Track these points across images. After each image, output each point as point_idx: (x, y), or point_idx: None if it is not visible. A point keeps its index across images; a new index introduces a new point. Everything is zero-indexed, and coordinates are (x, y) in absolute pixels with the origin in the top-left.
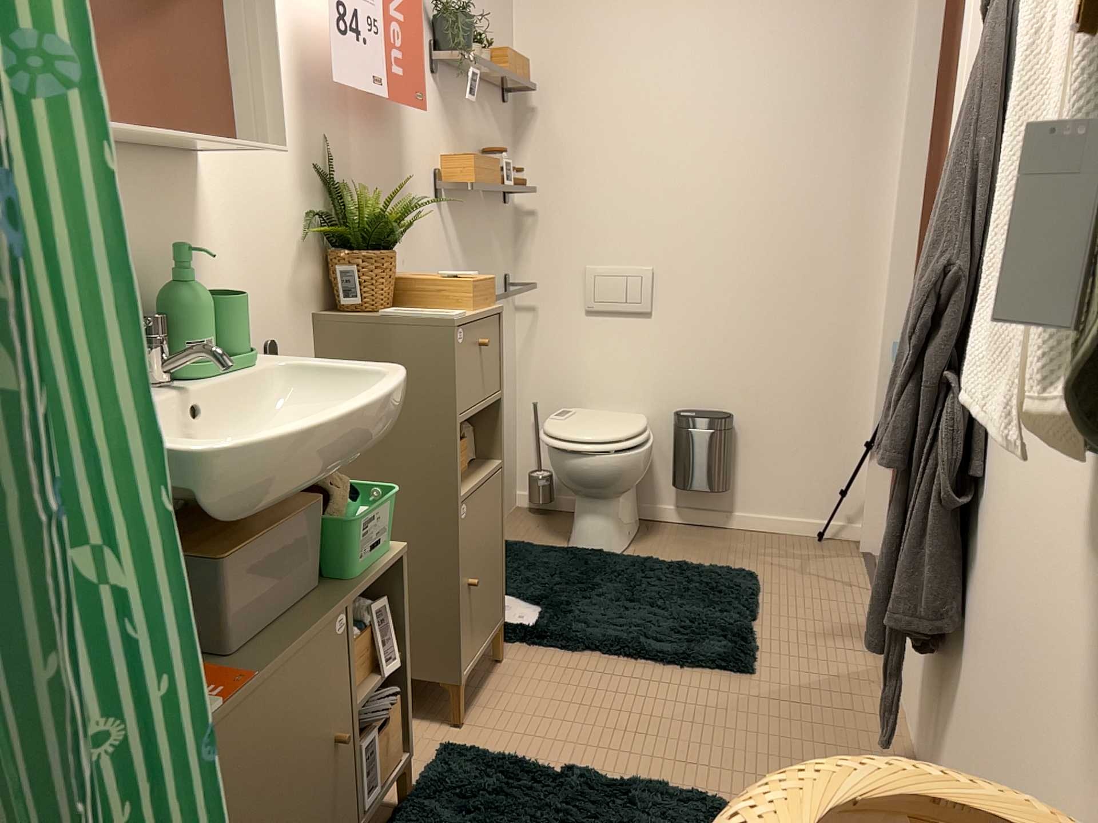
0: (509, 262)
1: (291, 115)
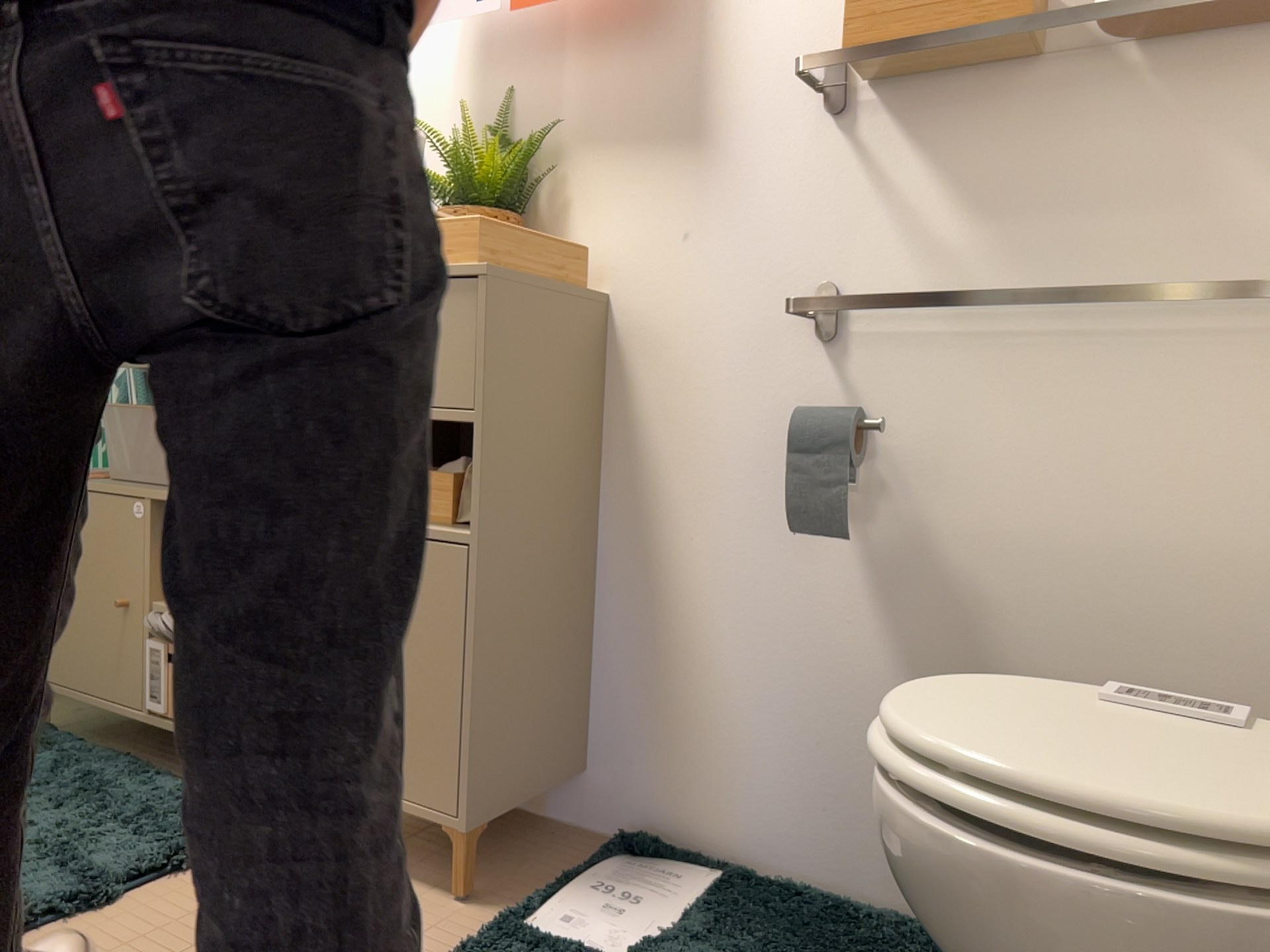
0: None
1: (449, 77)
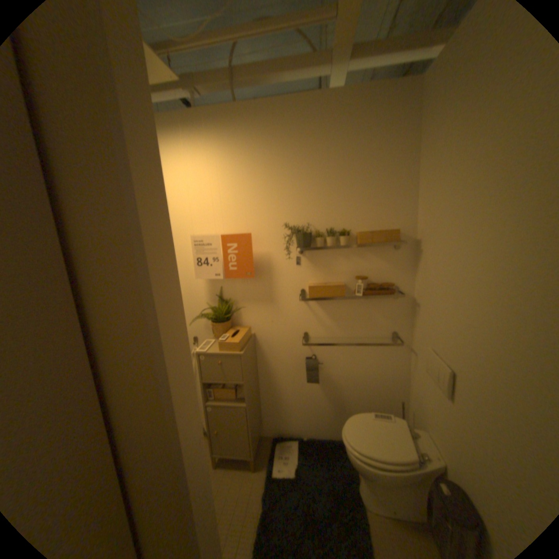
0: (400, 324)
1: (203, 283)
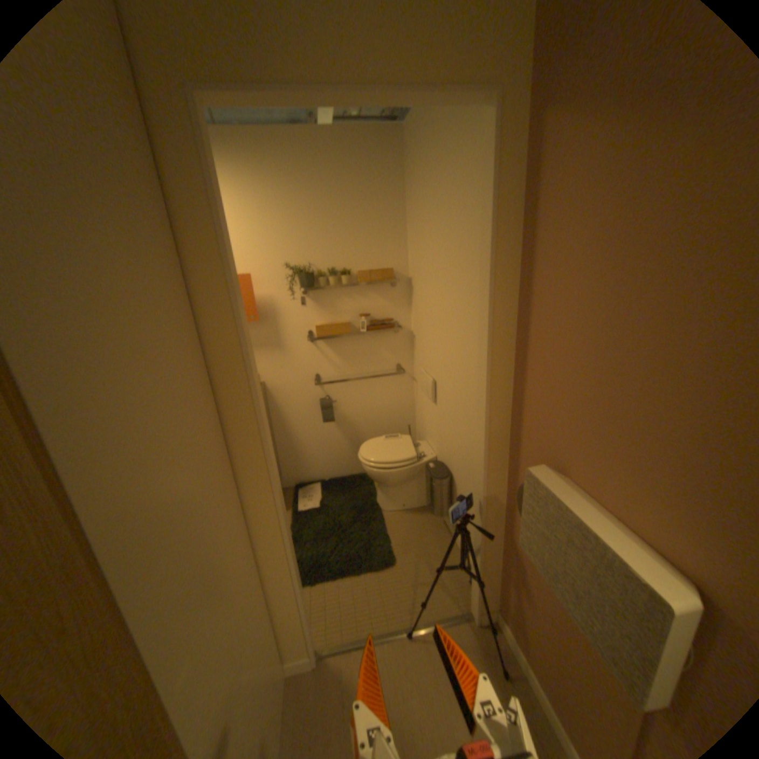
0: (401, 357)
1: None
